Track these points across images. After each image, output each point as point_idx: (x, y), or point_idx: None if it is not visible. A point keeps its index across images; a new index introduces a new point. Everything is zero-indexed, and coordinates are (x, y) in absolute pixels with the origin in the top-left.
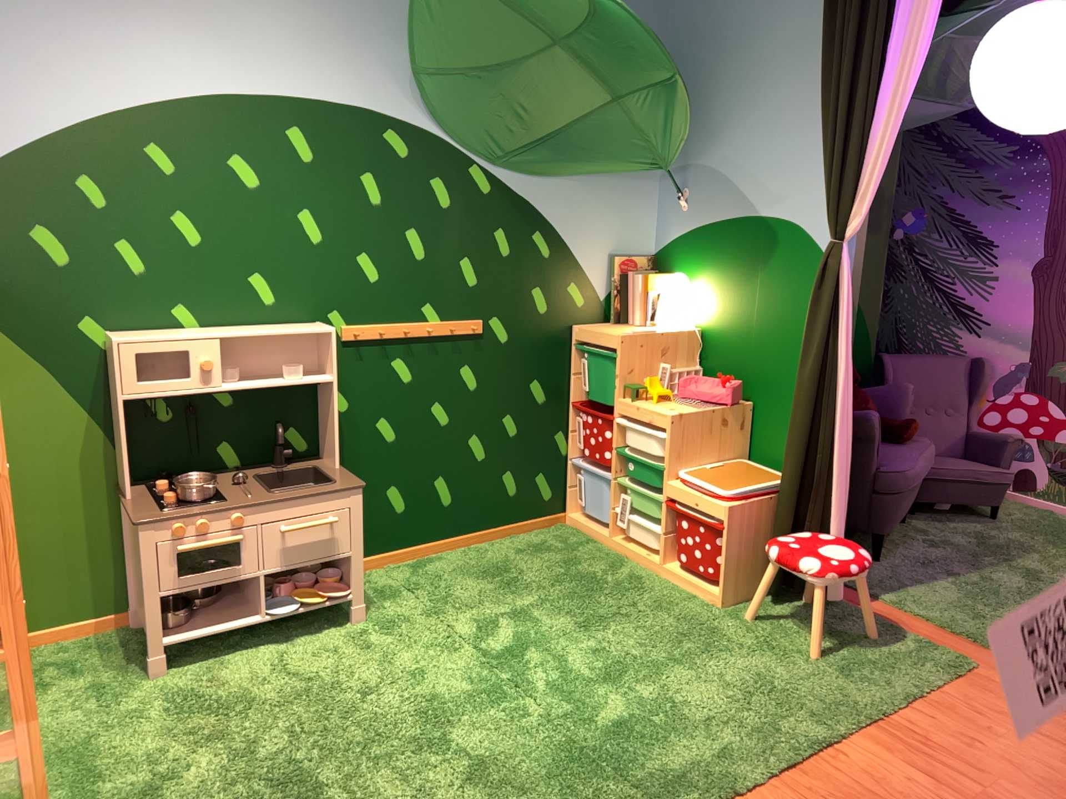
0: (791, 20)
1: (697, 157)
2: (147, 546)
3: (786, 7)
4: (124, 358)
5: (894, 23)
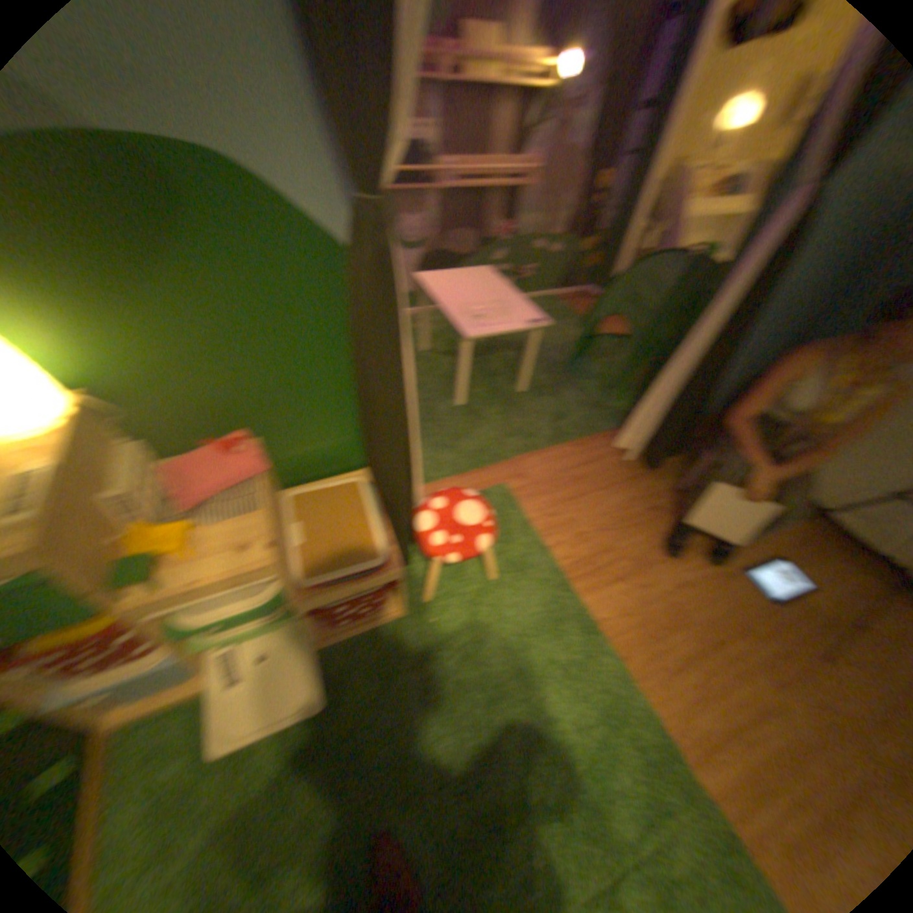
0: None
1: None
2: None
3: None
4: None
5: None
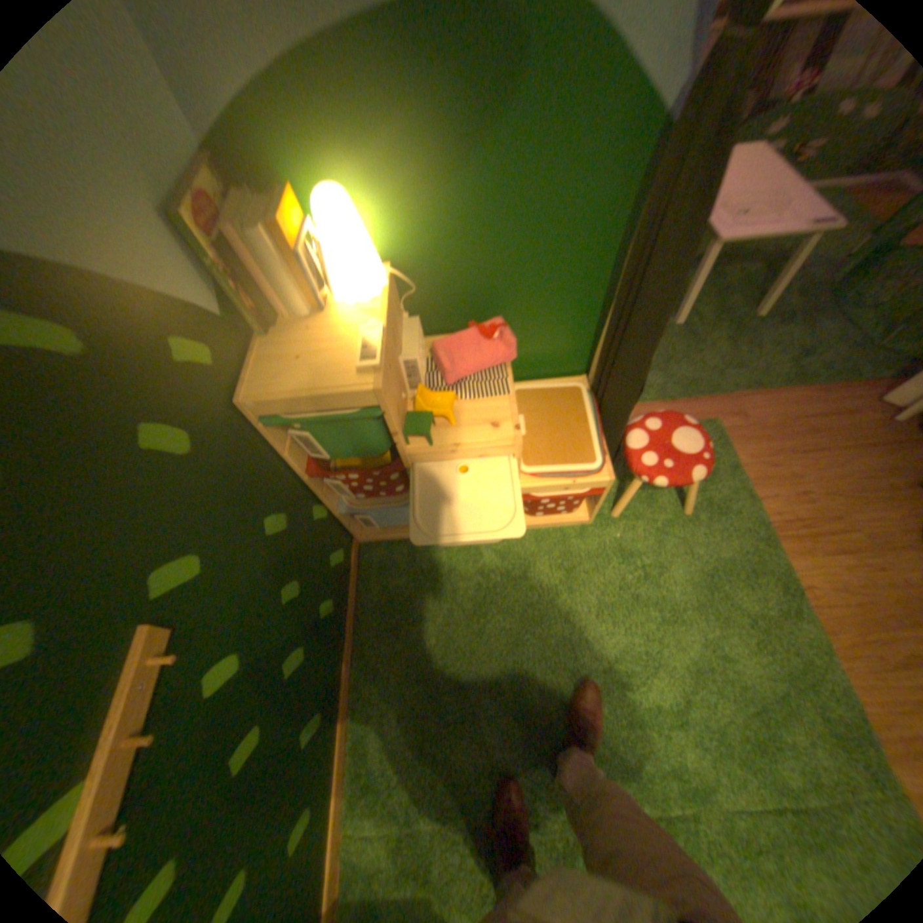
0: None
1: None
2: None
3: None
4: None
5: None
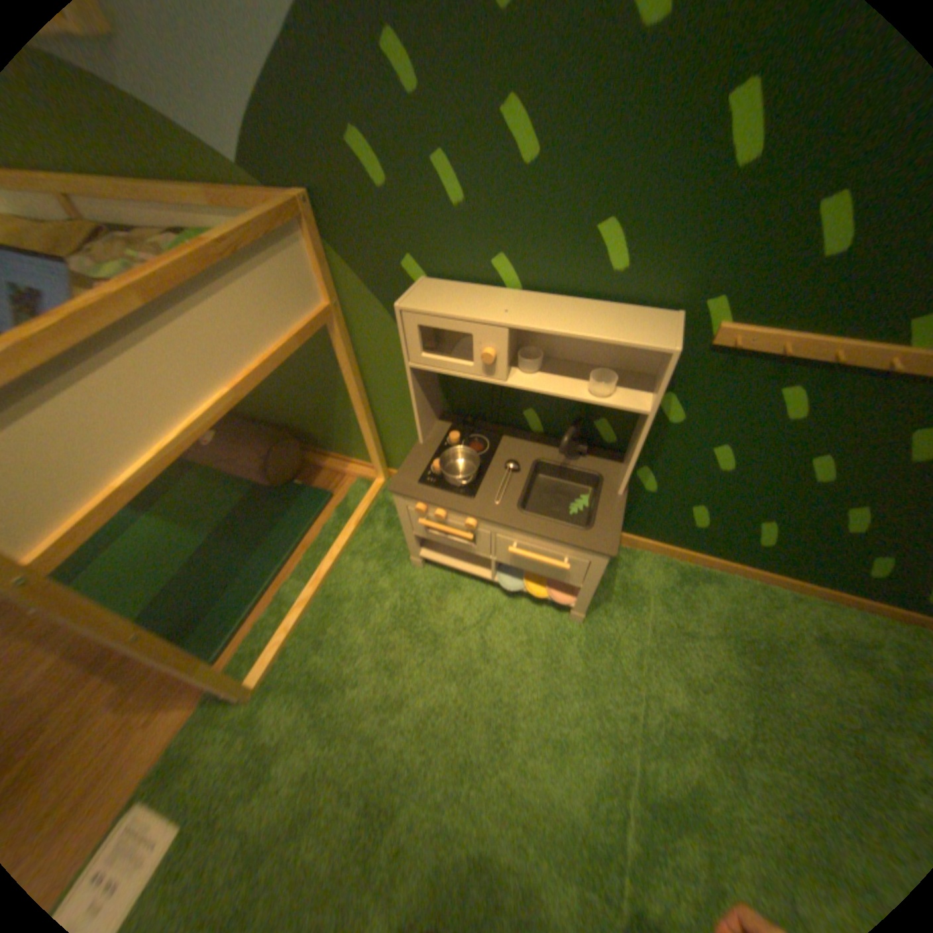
0: None
1: None
2: (400, 506)
3: None
4: (407, 328)
5: None
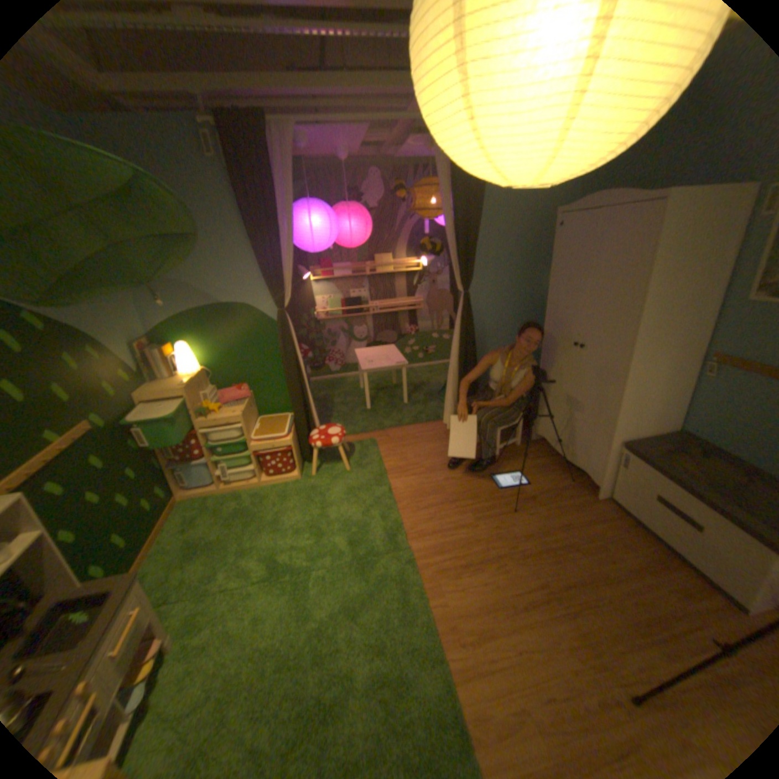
0: (203, 198)
1: (157, 275)
2: None
3: (195, 189)
4: None
5: (276, 209)
